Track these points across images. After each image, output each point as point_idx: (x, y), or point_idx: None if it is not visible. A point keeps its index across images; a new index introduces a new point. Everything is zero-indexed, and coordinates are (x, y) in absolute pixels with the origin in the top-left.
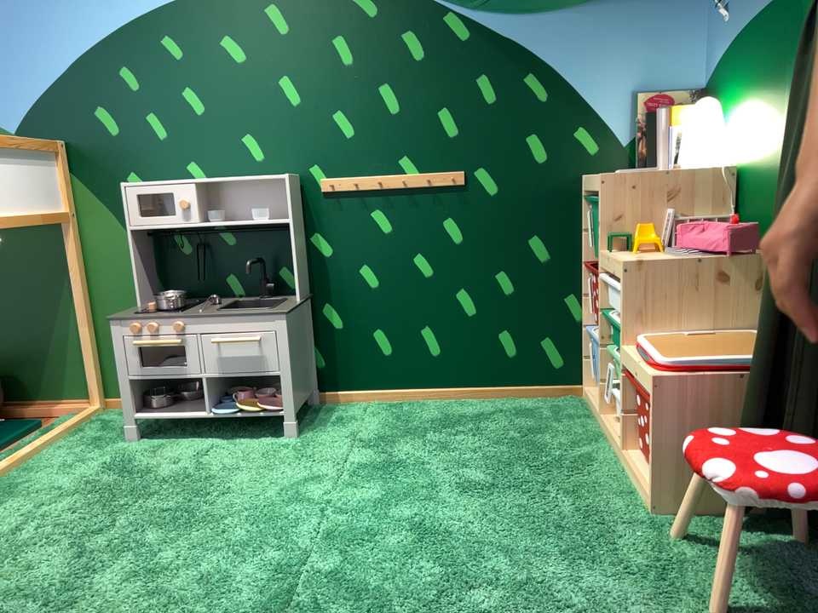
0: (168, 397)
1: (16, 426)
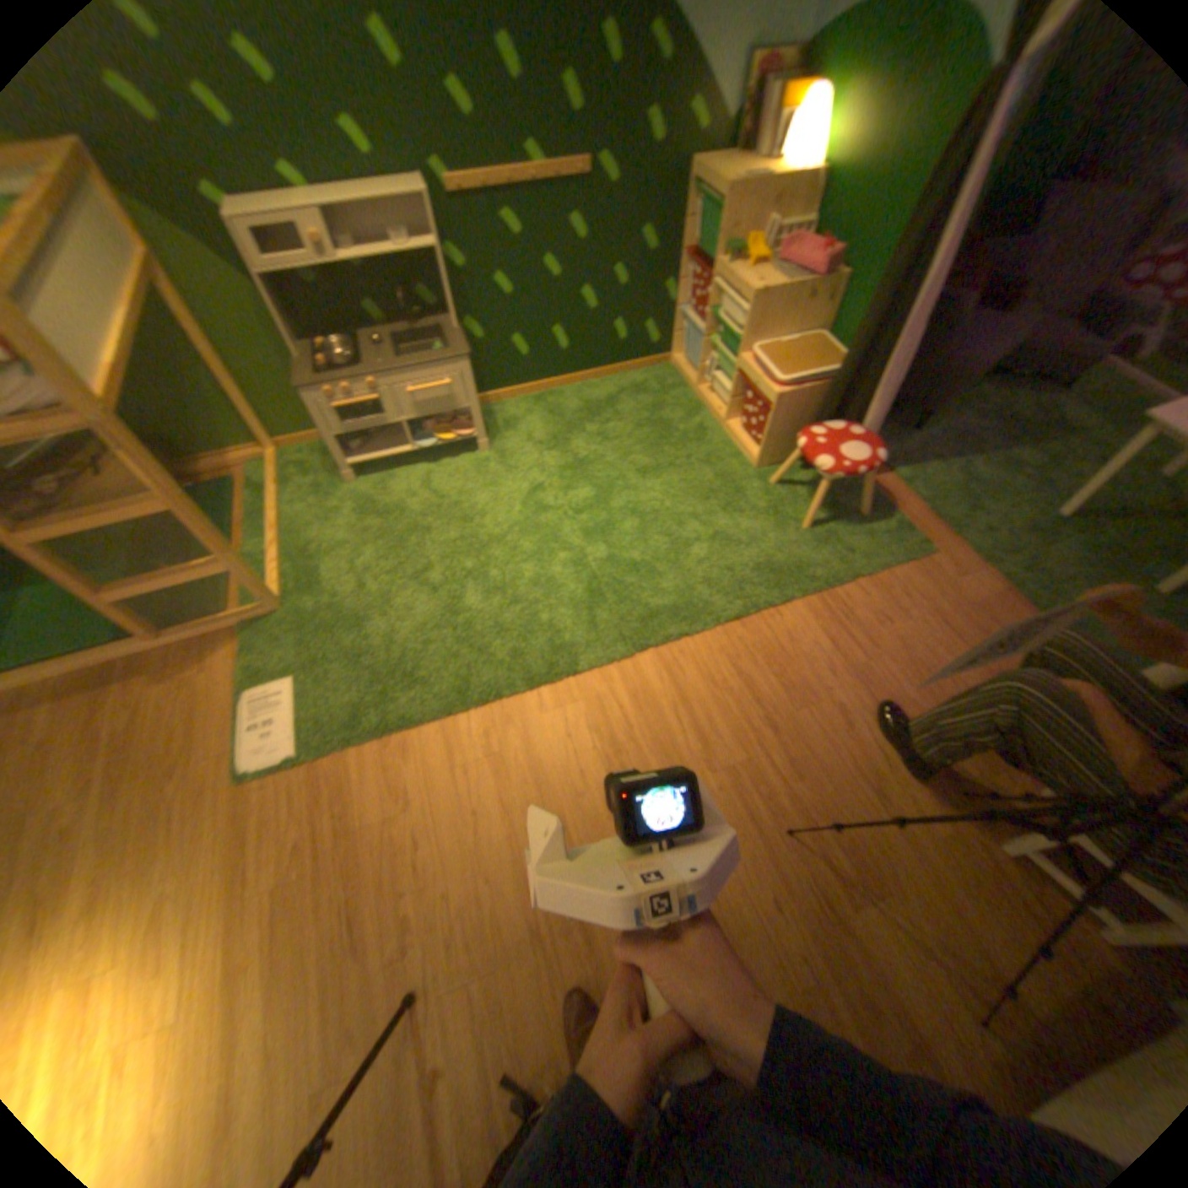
0: (365, 440)
1: (203, 487)
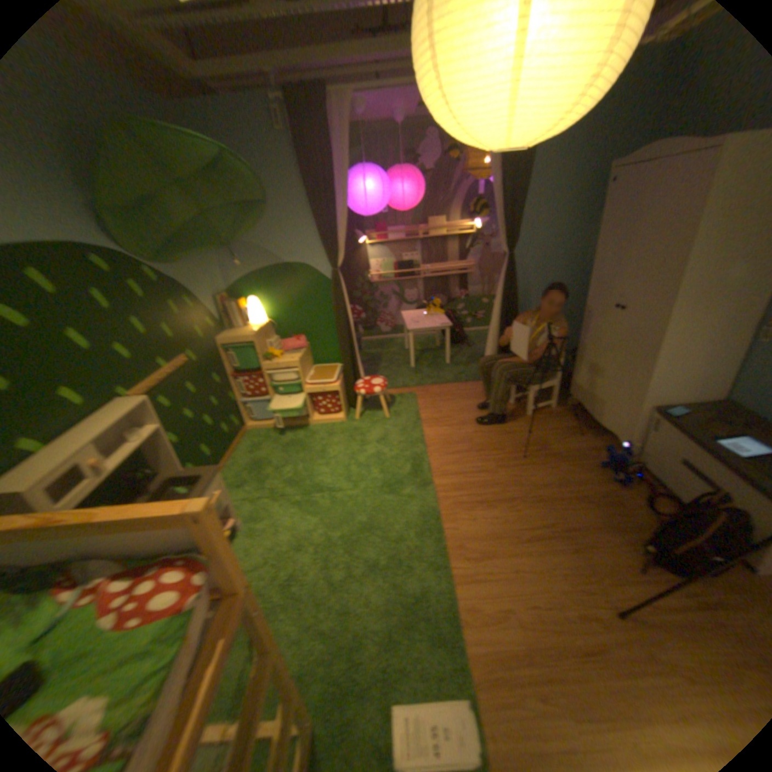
0: None
1: None
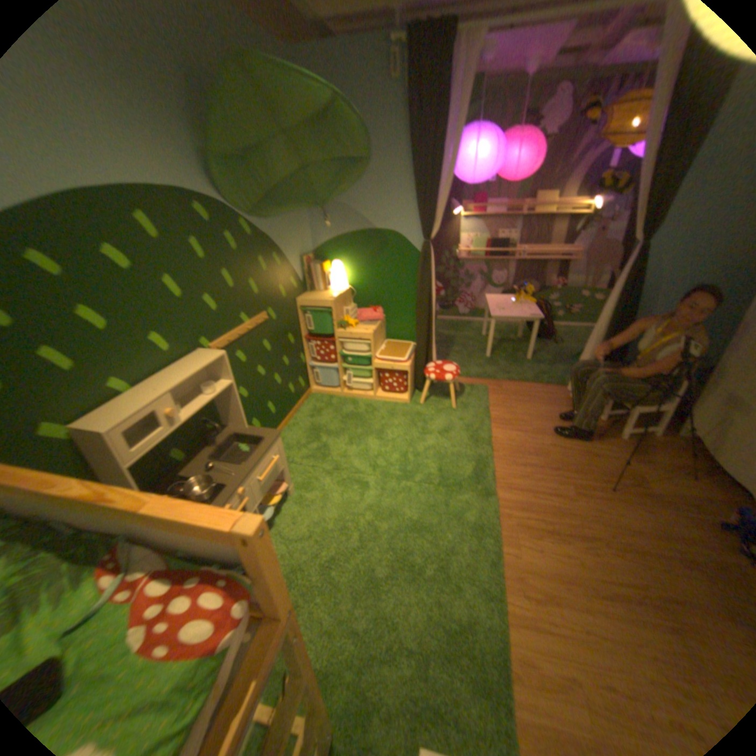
0: None
1: None
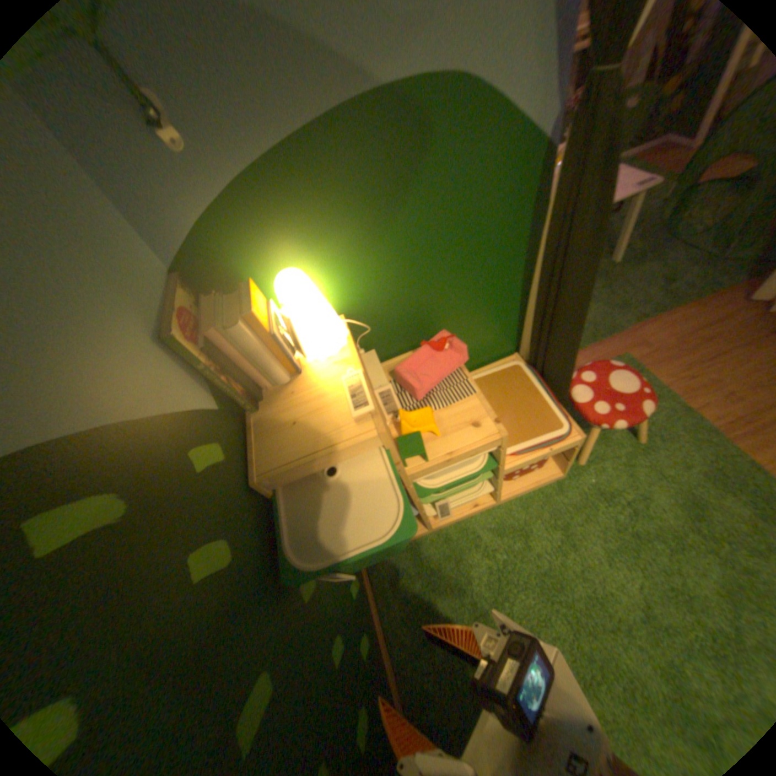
0: None
1: None
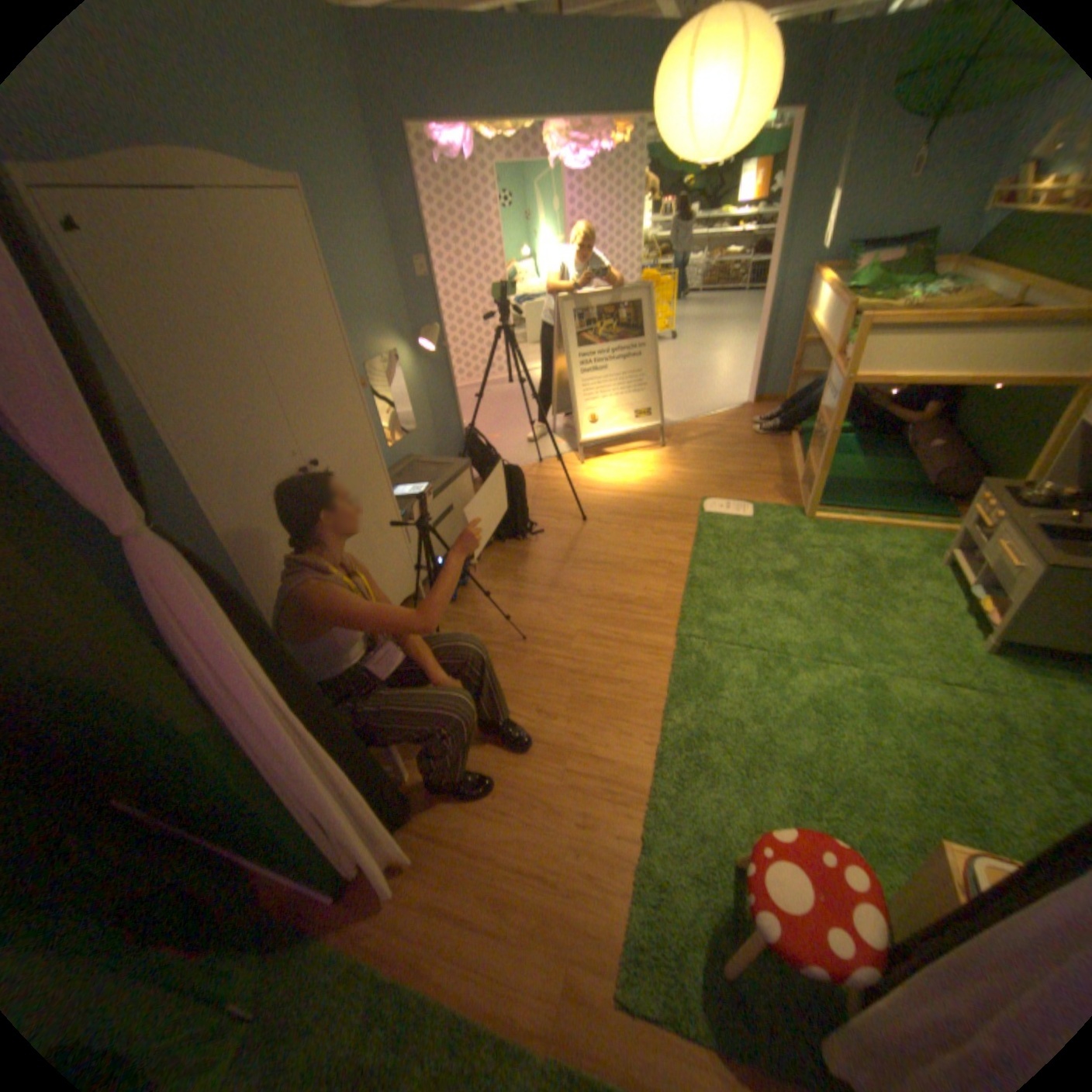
0: (980, 558)
1: (955, 510)
